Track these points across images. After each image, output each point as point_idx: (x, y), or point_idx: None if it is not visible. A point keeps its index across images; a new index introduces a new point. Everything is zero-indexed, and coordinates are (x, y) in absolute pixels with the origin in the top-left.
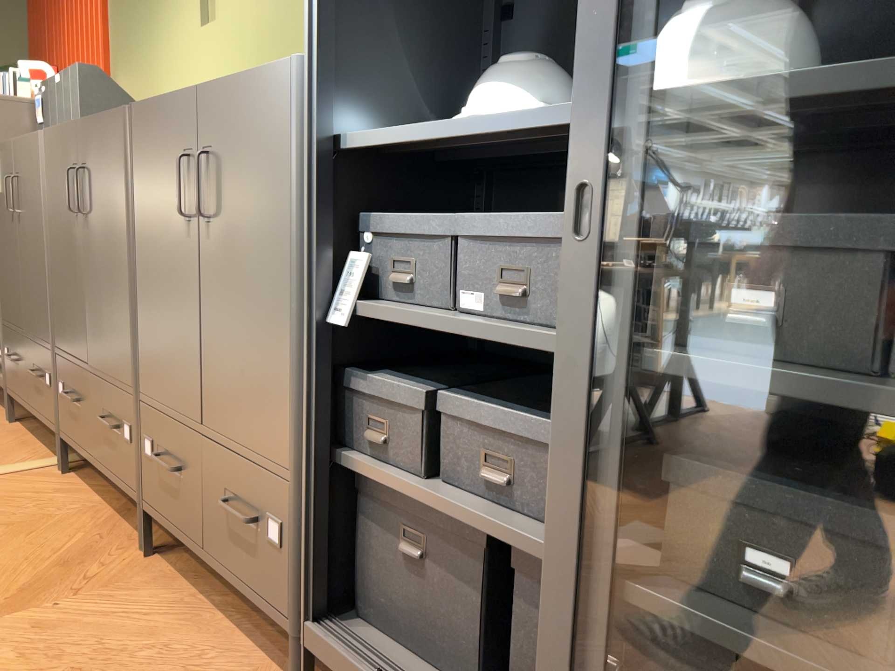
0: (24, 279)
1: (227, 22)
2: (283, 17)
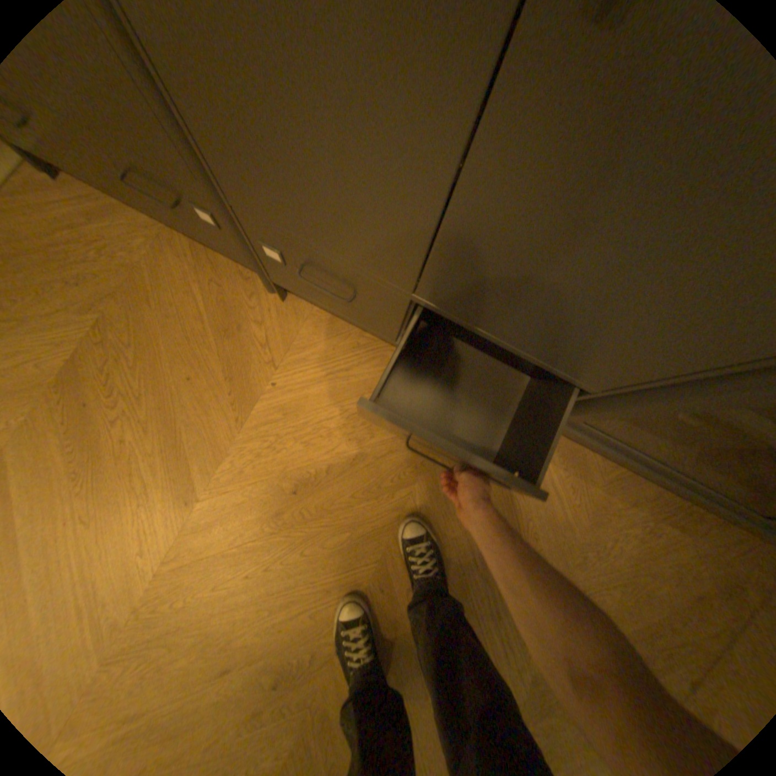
0: None
1: None
2: None
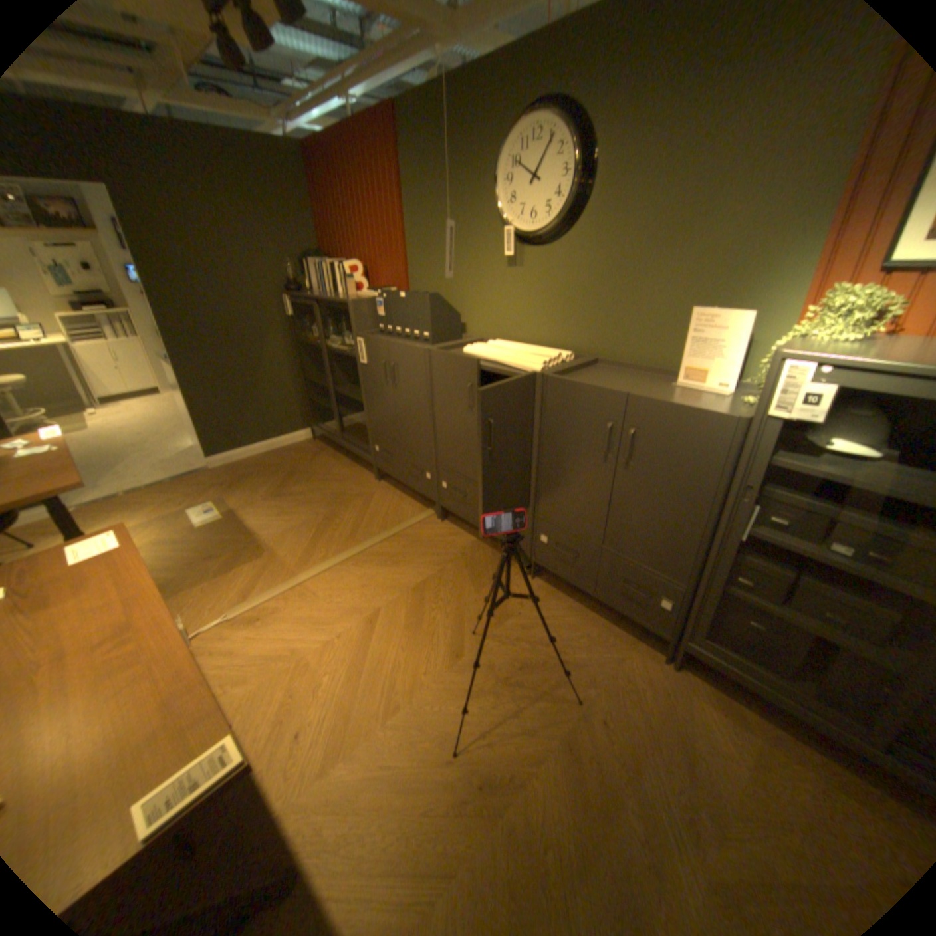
0: (400, 419)
1: (536, 271)
2: (595, 283)
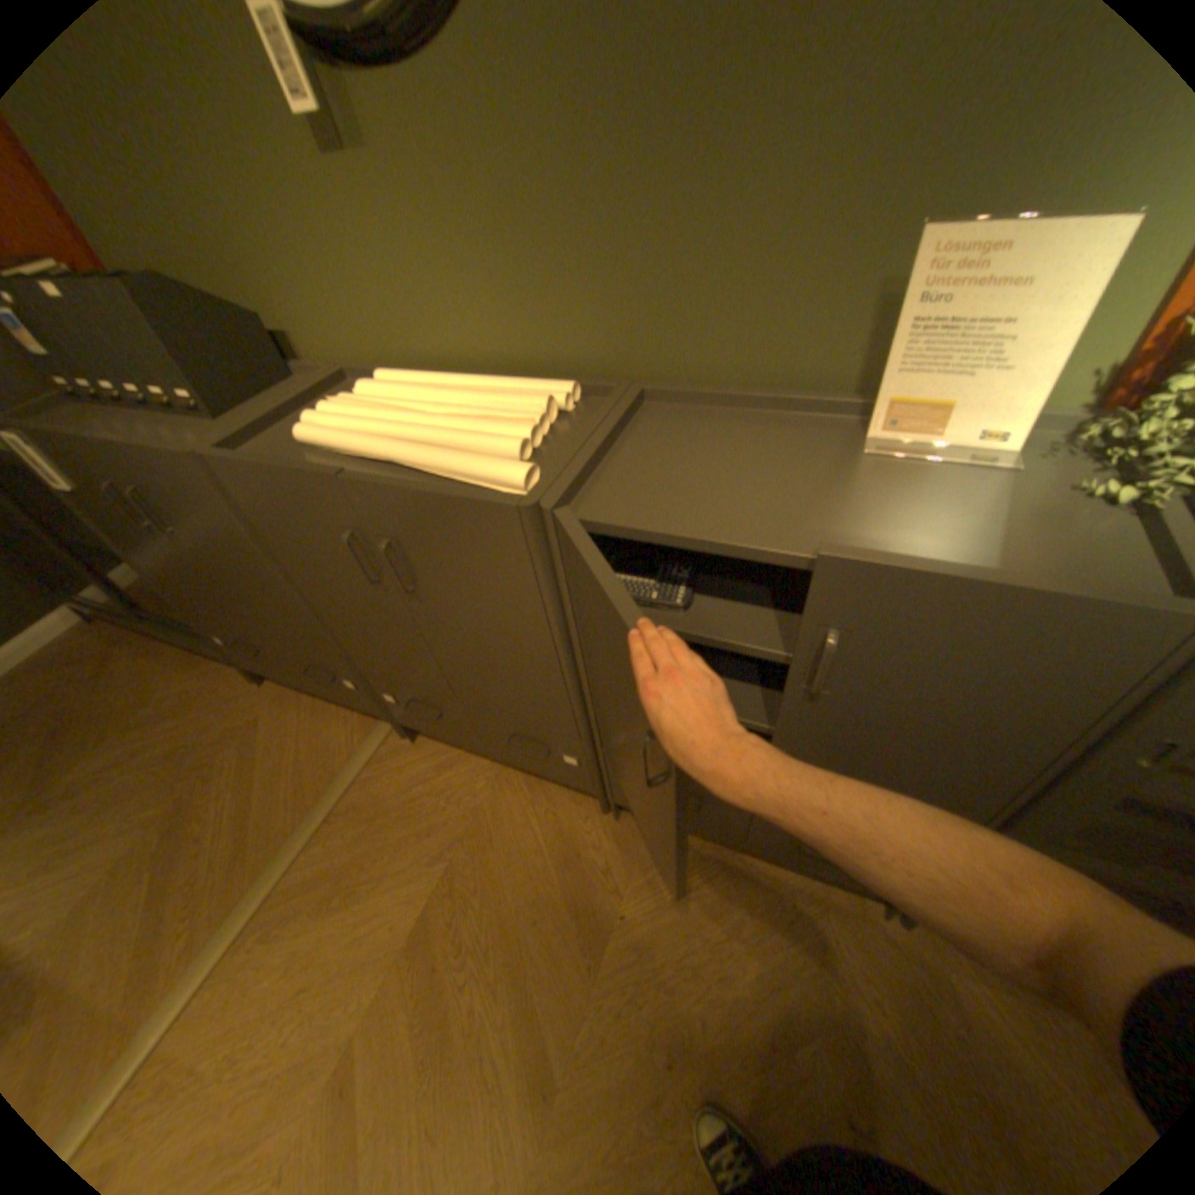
0: (228, 596)
1: (406, 157)
2: (587, 176)
